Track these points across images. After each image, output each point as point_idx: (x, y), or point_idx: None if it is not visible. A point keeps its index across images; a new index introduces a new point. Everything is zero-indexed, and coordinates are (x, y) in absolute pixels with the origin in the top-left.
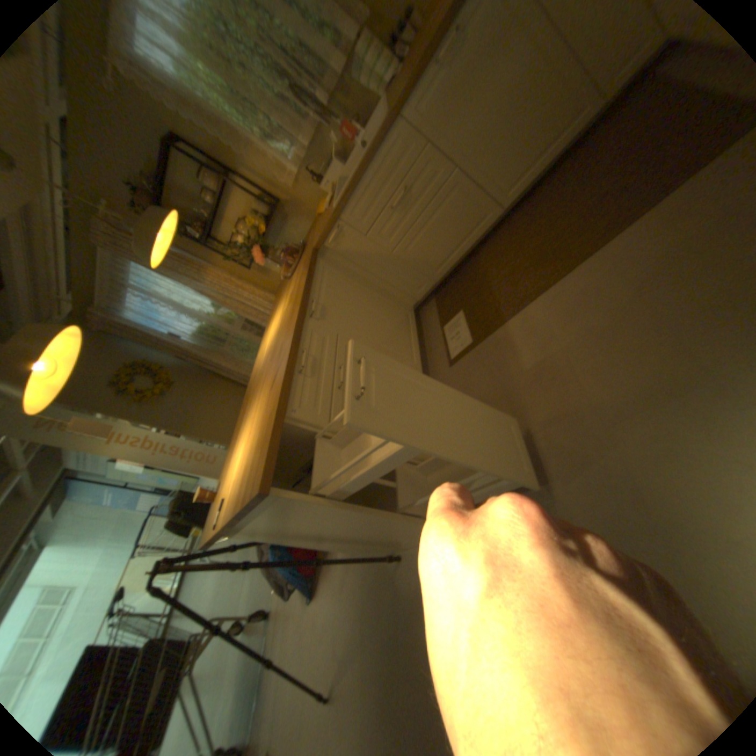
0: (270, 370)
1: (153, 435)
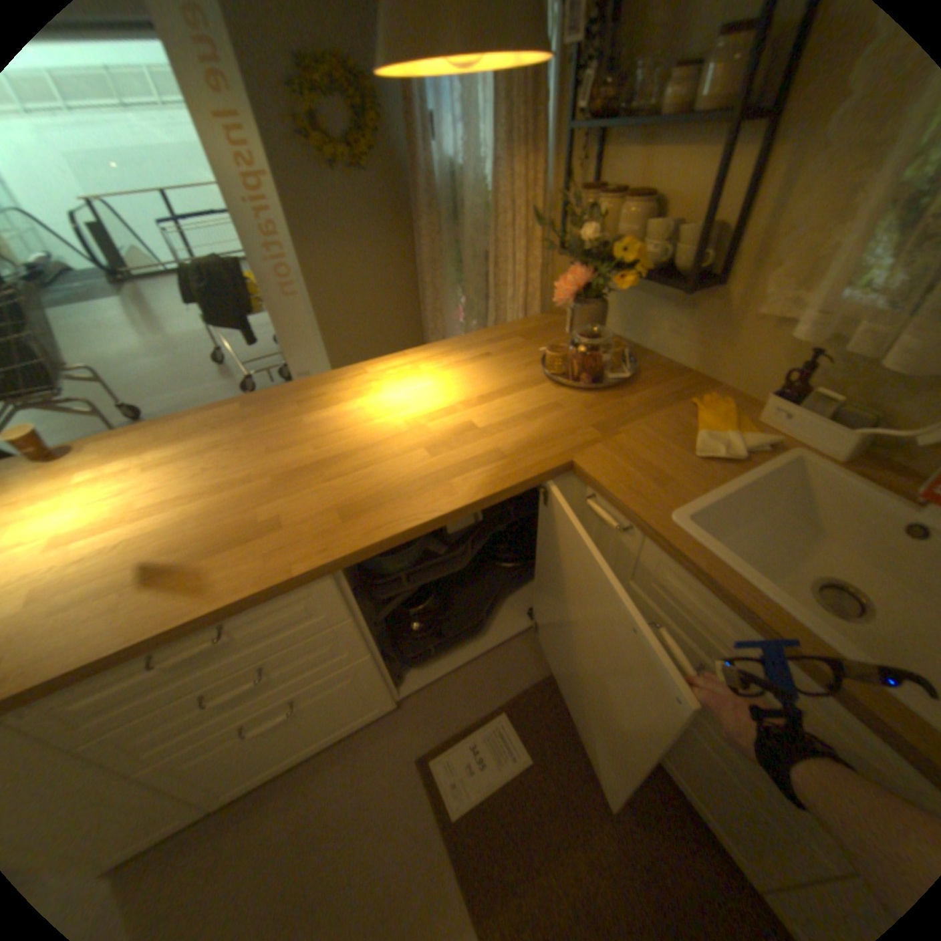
0: (234, 501)
1: (270, 181)
